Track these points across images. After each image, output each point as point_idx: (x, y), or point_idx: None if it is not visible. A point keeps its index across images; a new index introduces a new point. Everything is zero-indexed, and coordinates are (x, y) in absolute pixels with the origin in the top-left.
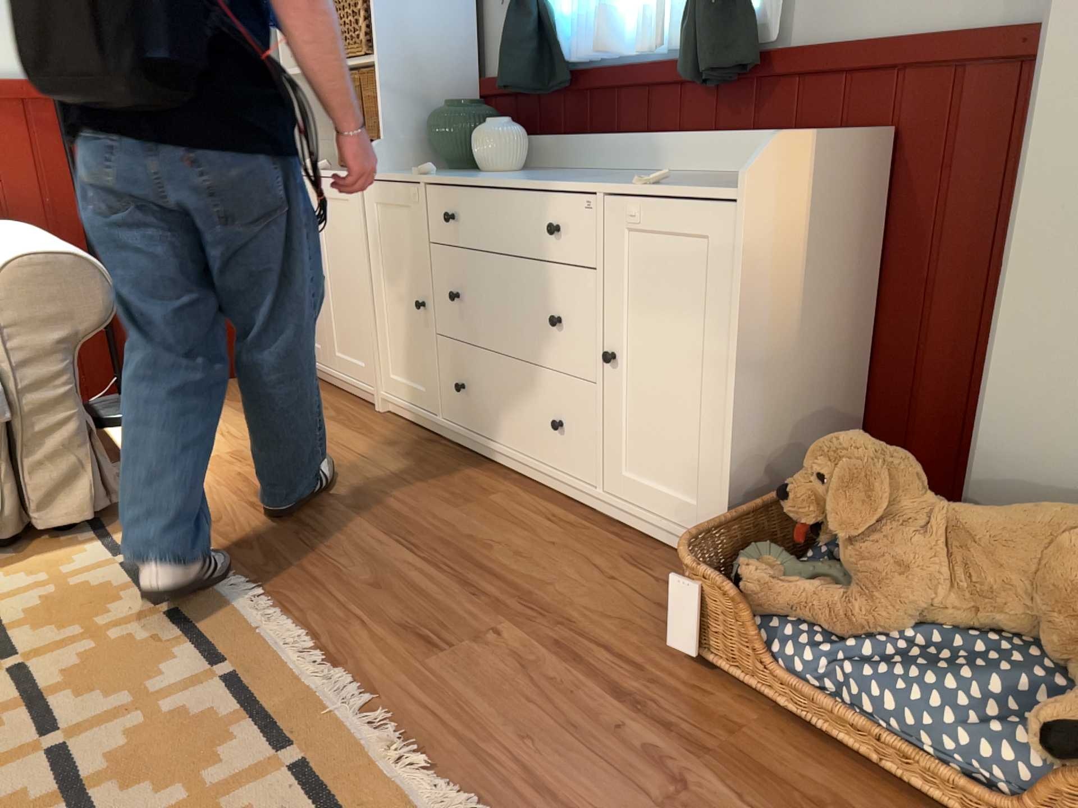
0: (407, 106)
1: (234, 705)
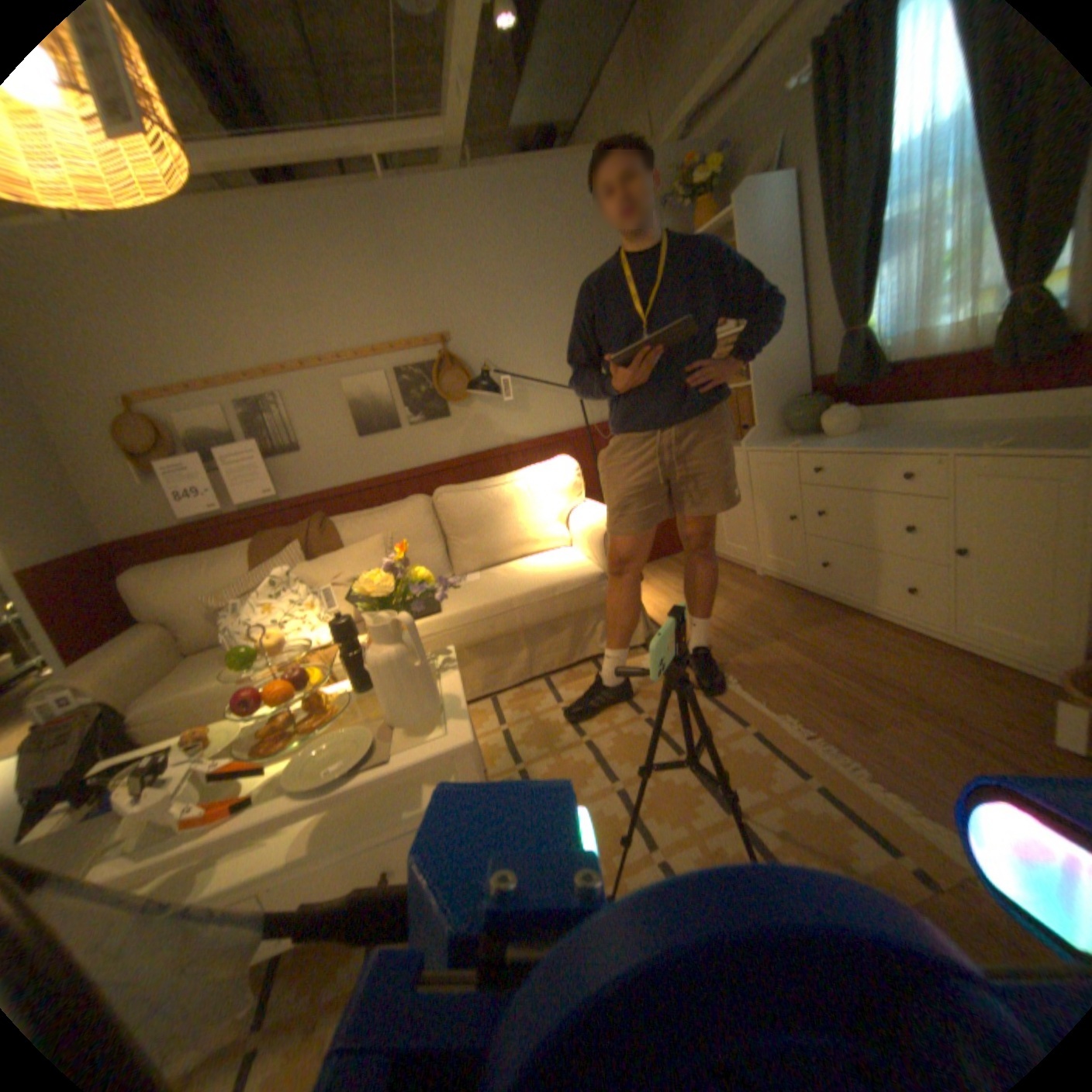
0: (770, 402)
1: (768, 751)
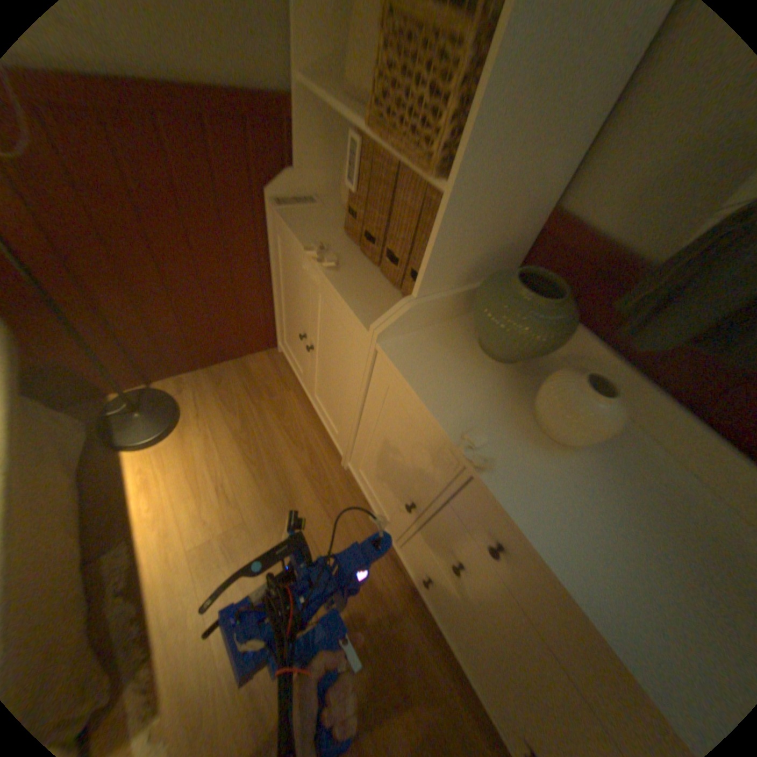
0: (465, 253)
1: None
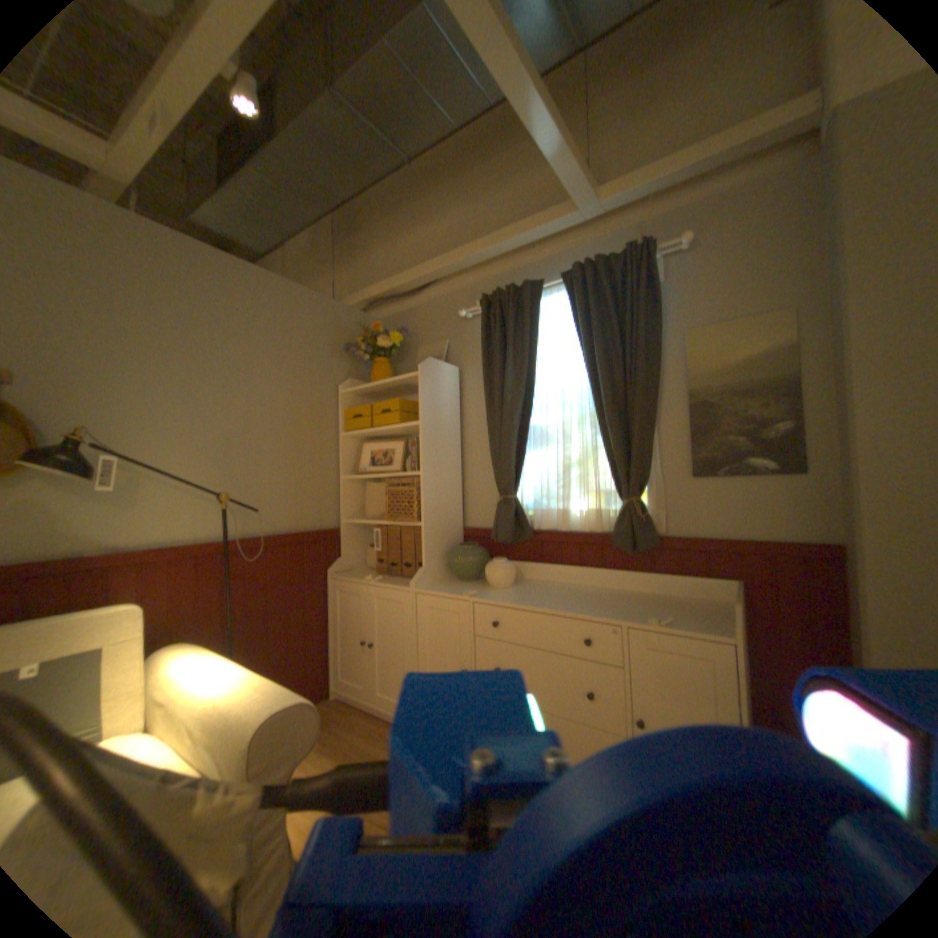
0: (435, 545)
1: None
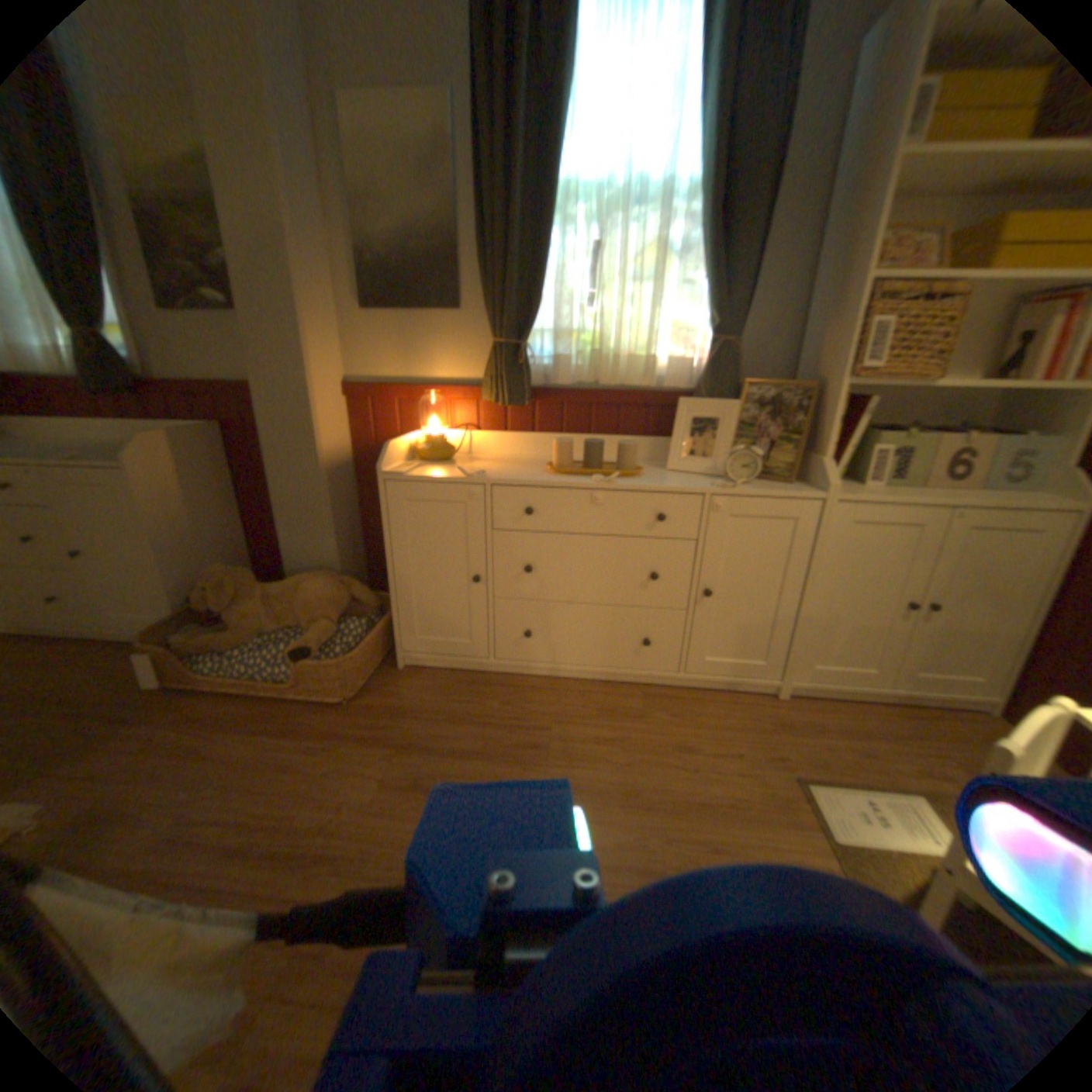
0: None
1: None
